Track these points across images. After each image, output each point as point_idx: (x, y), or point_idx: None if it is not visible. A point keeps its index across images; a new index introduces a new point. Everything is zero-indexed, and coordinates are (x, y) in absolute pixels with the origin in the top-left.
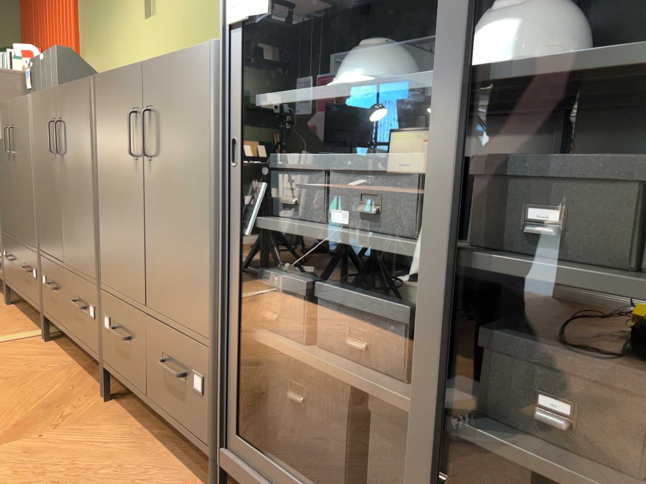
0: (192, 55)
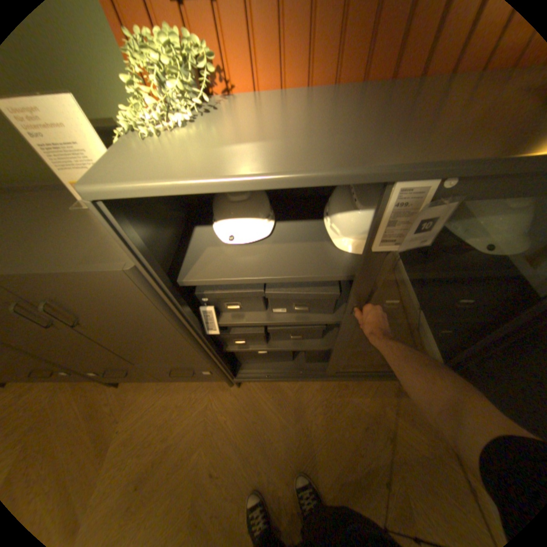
0: (94, 277)
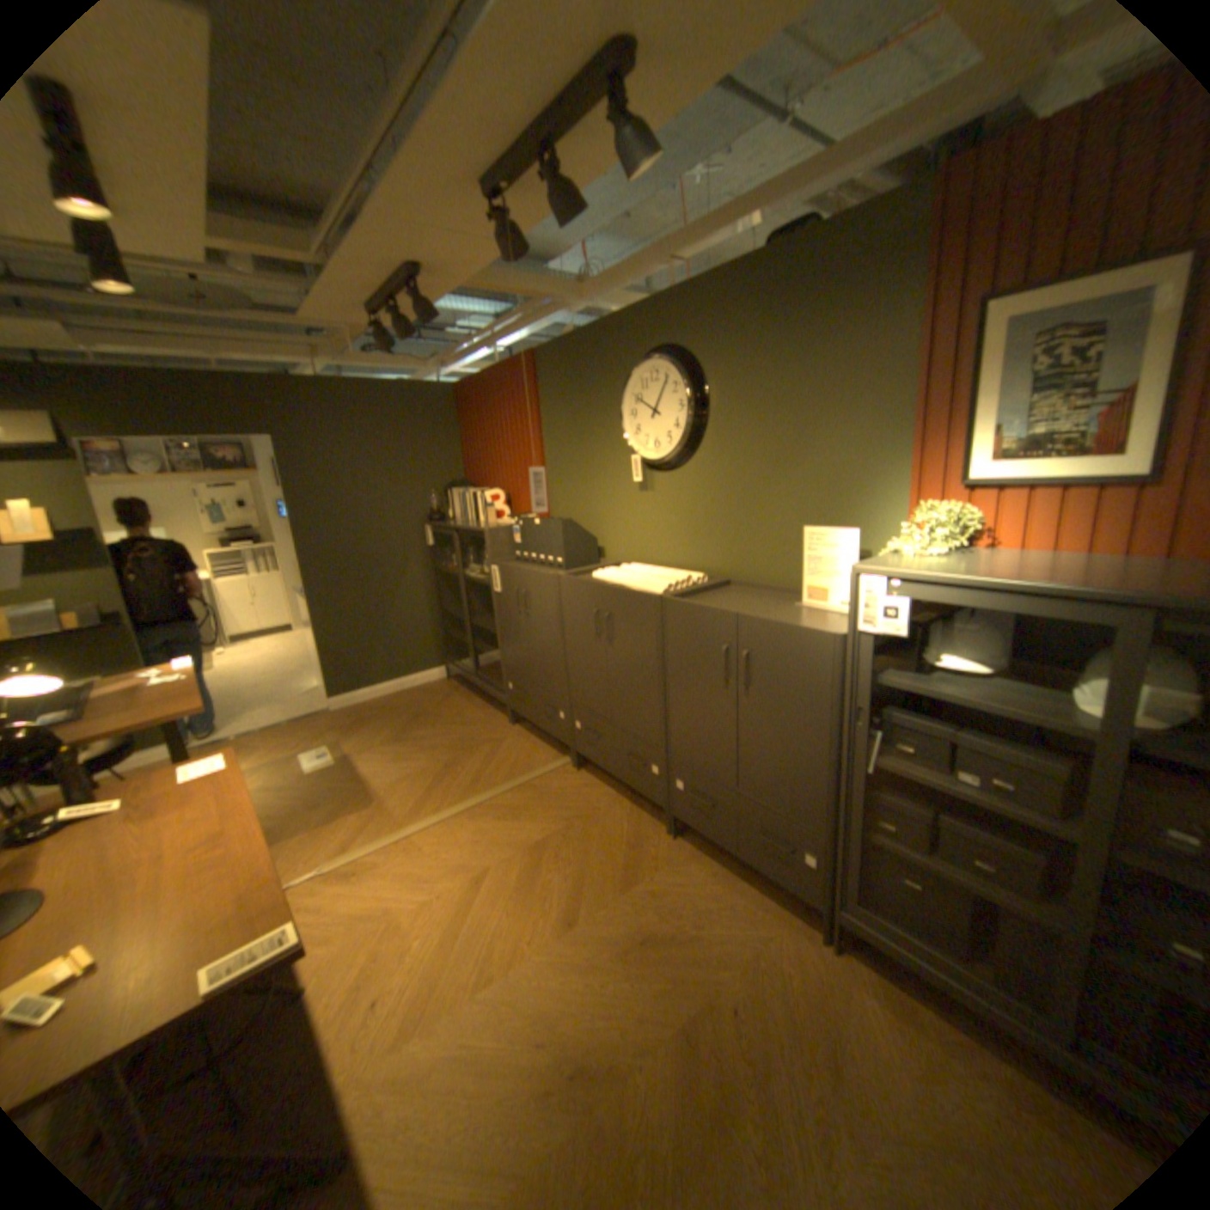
0: (809, 635)
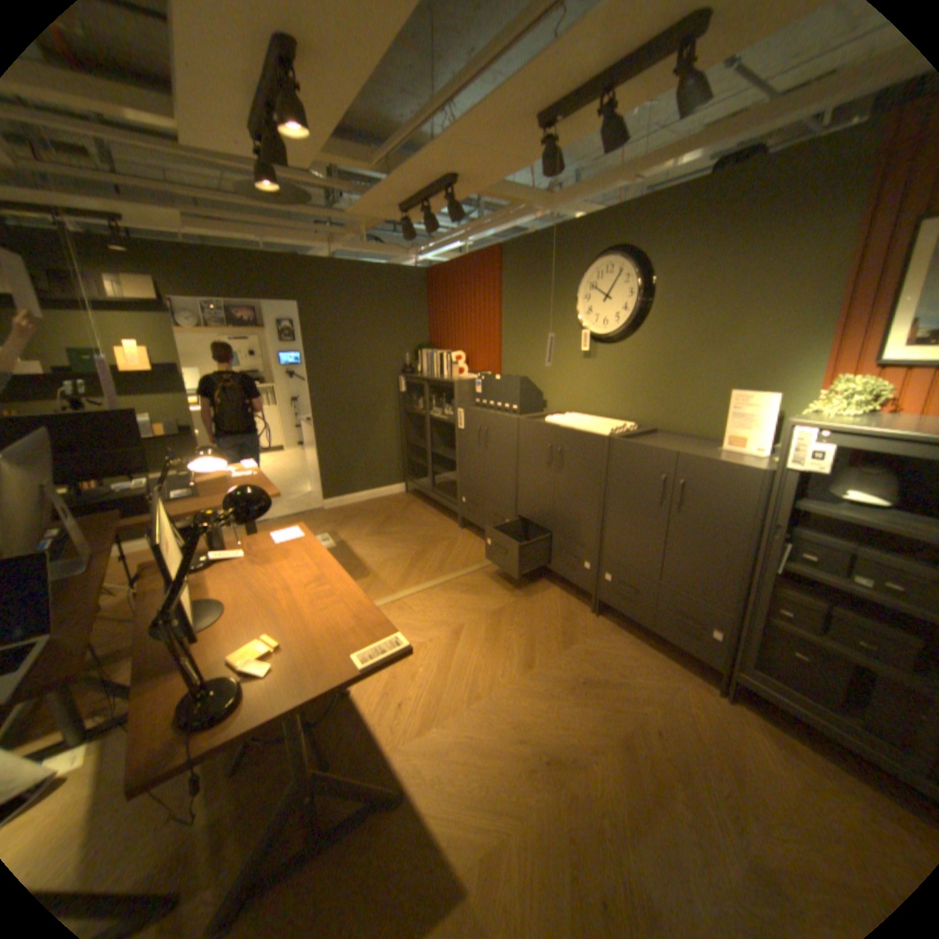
0: (742, 470)
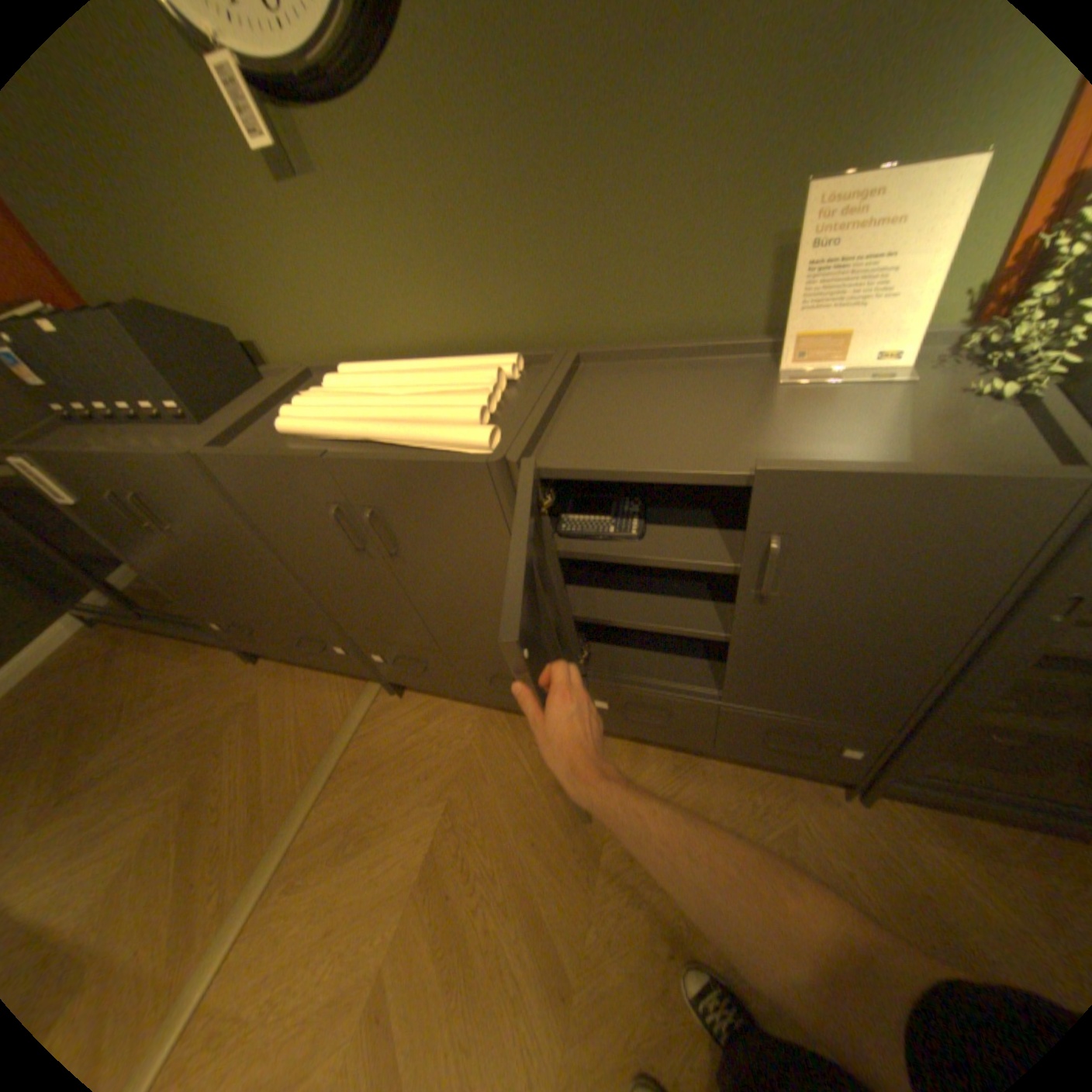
0: (997, 490)
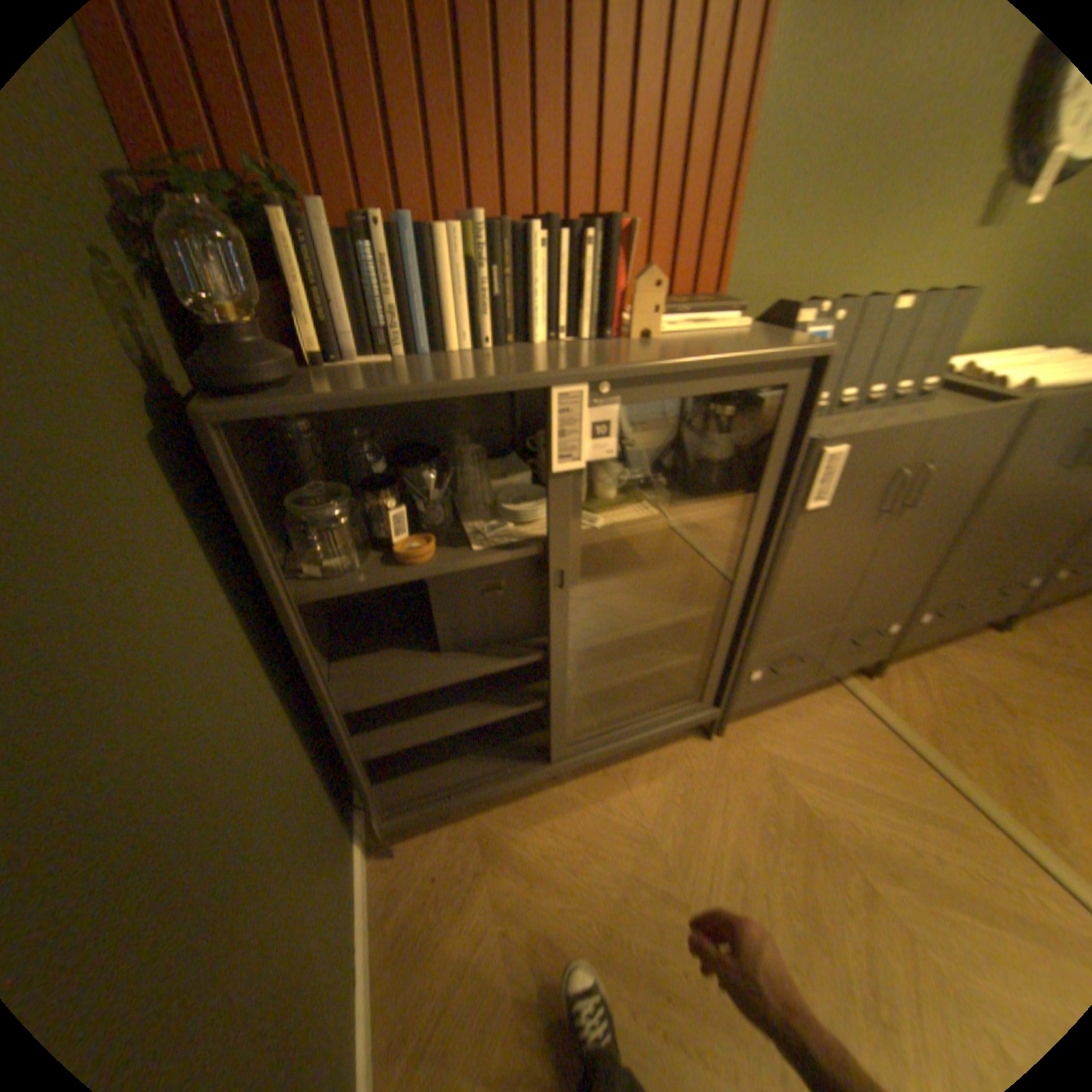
0: None
